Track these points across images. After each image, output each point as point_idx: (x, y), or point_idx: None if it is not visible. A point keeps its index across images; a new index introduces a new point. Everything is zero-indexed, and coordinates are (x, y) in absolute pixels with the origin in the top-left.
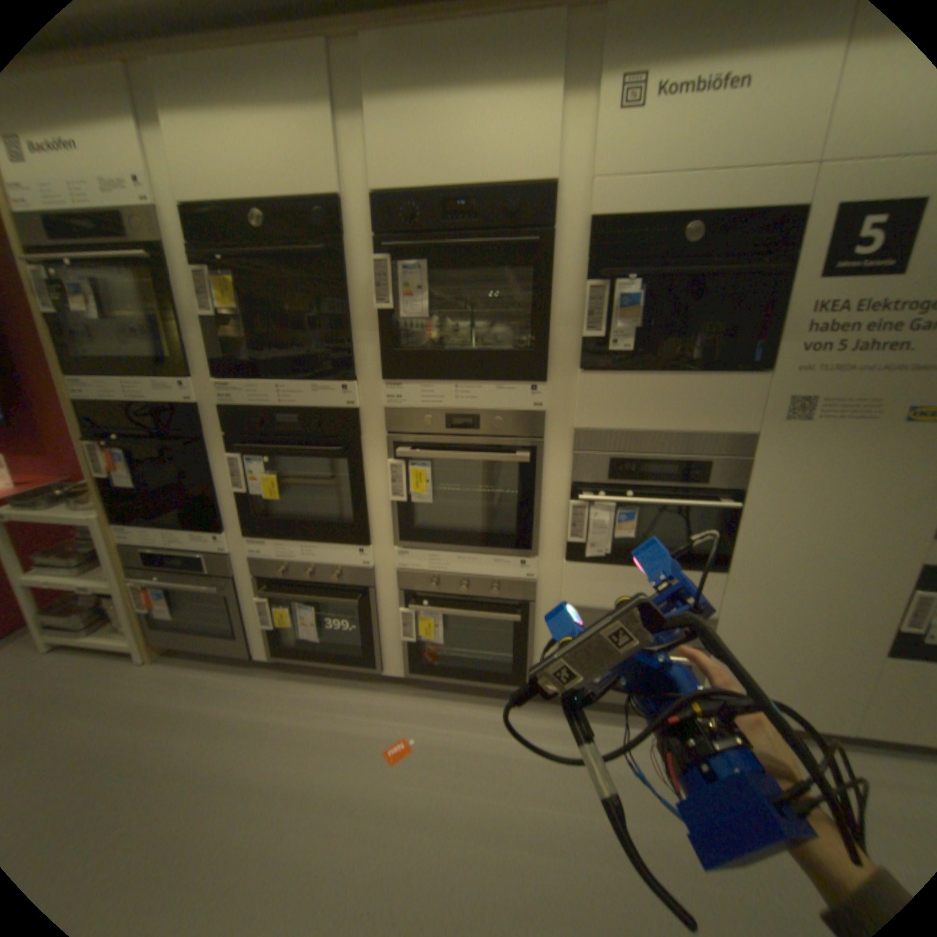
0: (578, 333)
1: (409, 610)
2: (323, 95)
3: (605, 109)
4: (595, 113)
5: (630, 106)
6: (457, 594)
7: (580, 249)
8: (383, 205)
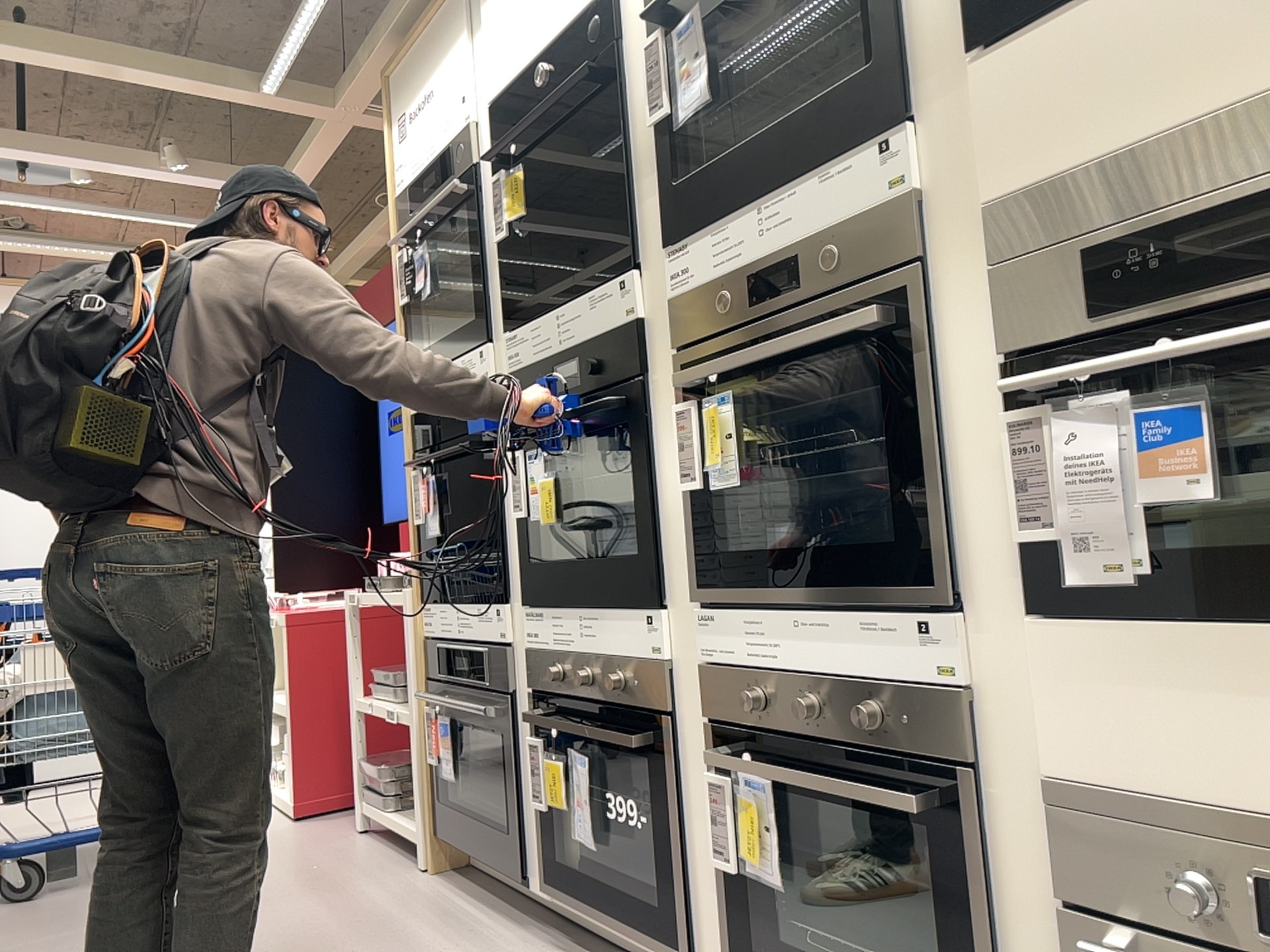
0: None
1: (723, 777)
2: None
3: None
4: None
5: None
6: (804, 733)
7: None
8: None
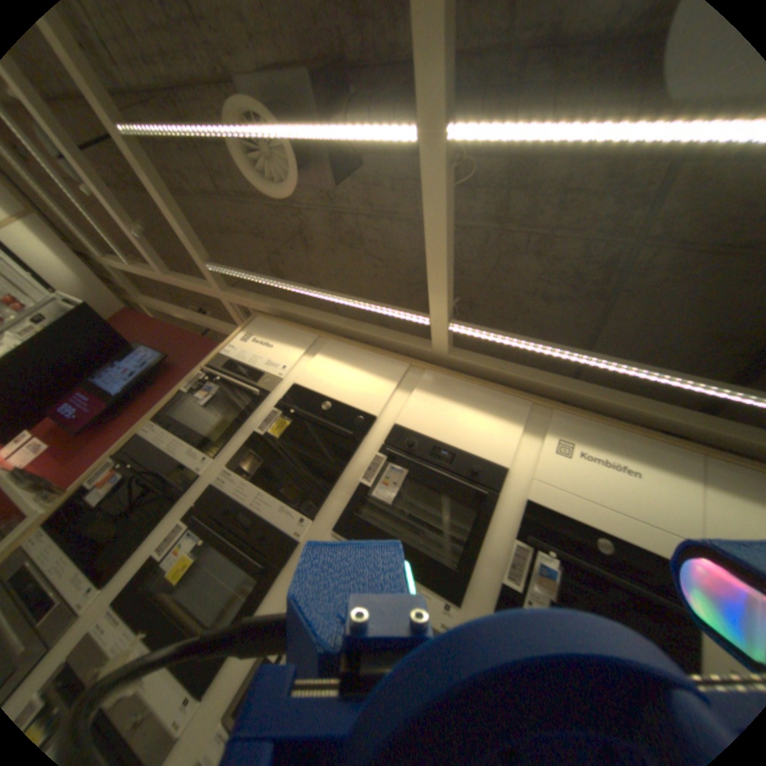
0: (500, 579)
1: None
2: (396, 380)
3: (546, 448)
4: (539, 448)
5: (562, 454)
6: None
7: (515, 516)
8: (398, 433)
